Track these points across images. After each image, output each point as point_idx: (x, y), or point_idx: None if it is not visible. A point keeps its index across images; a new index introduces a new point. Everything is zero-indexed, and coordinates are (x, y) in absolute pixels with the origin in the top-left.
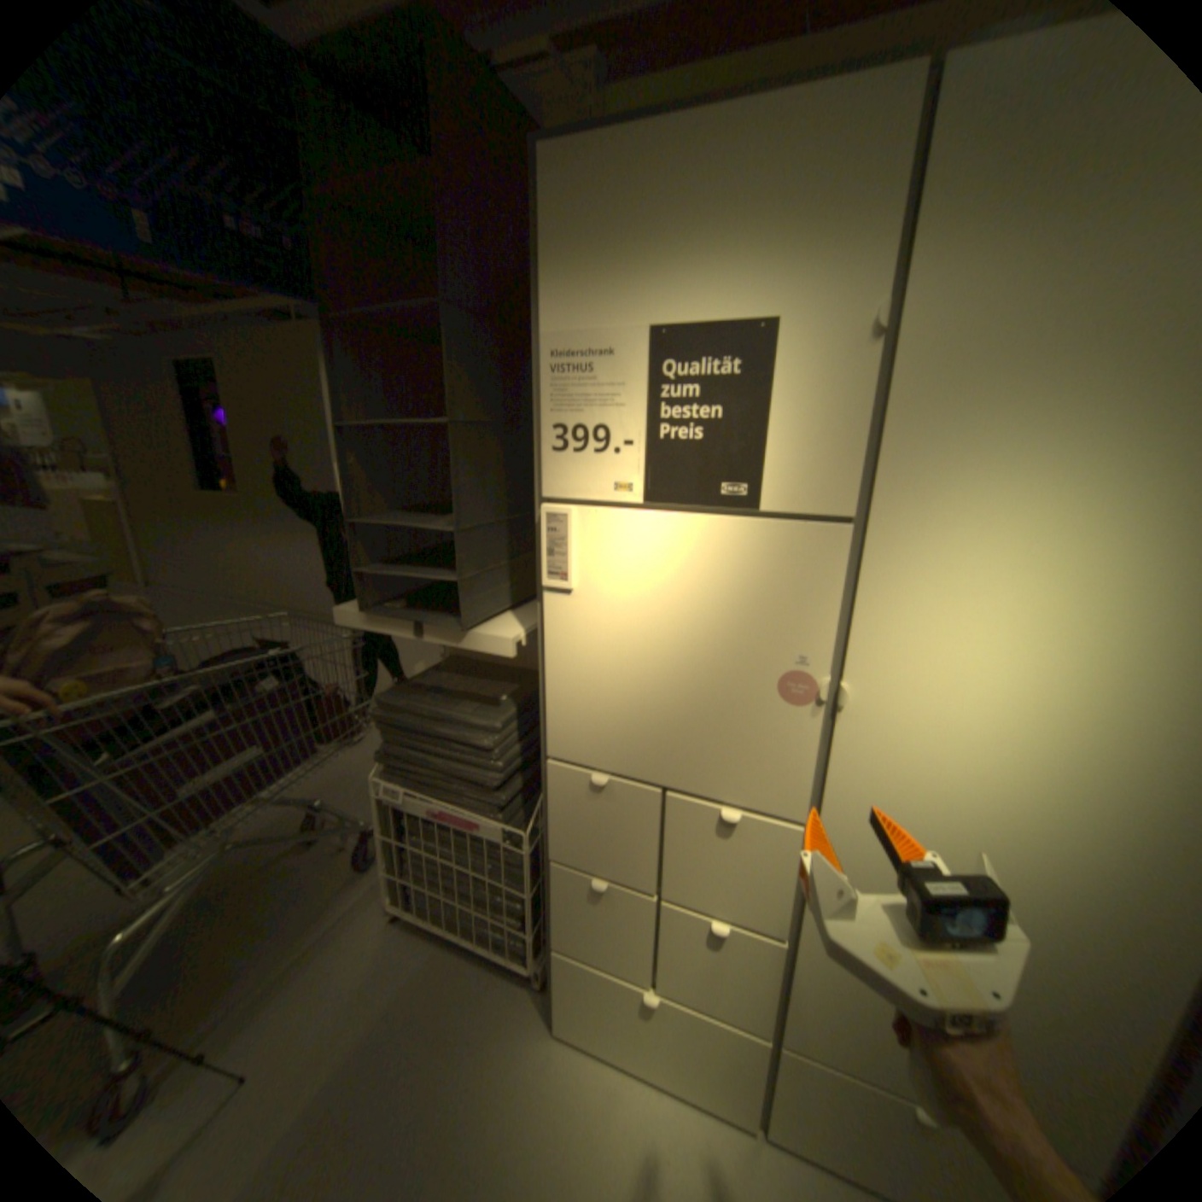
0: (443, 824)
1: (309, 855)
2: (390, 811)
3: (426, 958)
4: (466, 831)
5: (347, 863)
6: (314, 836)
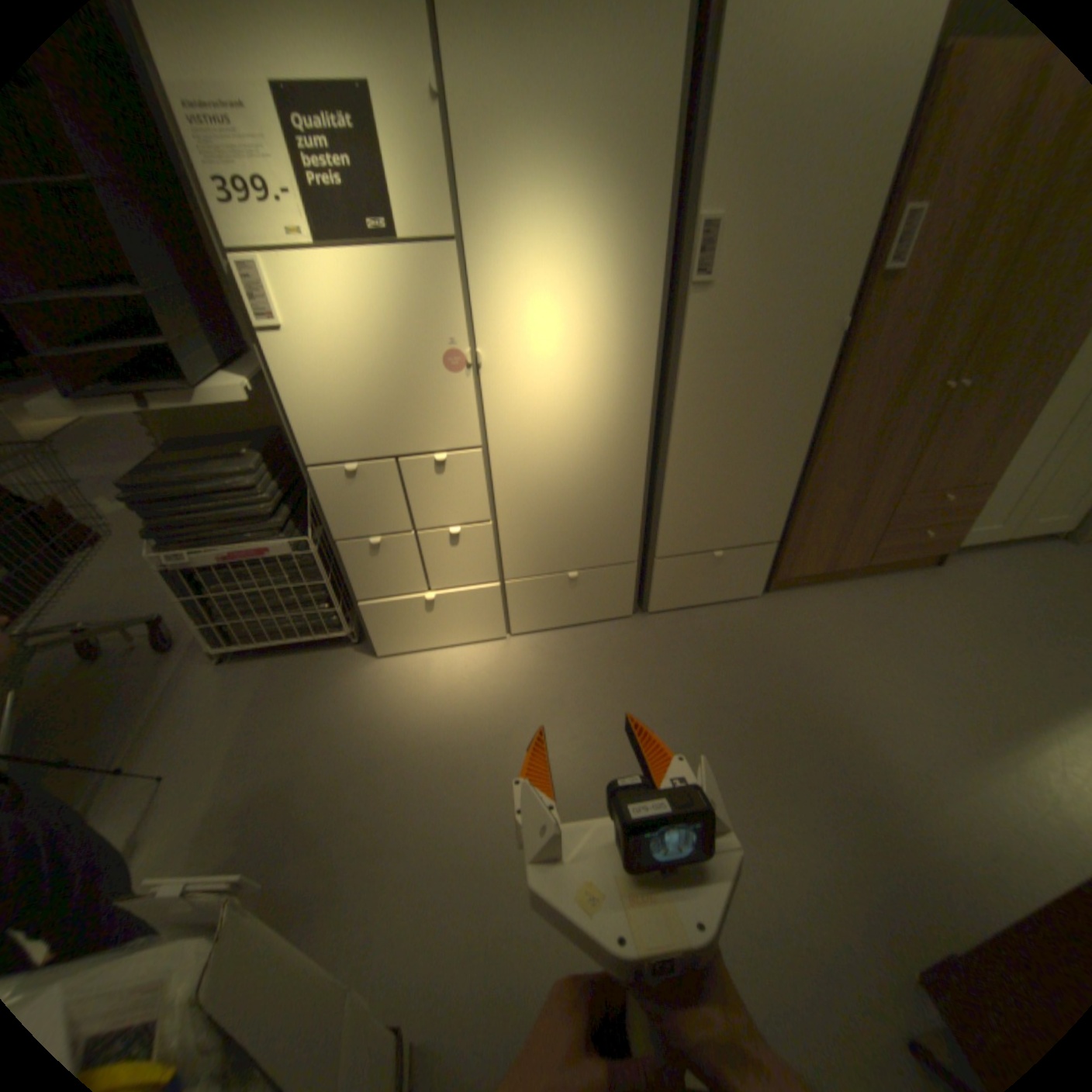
0: (235, 564)
1: (99, 666)
2: (178, 577)
3: (263, 668)
4: (258, 559)
5: (145, 654)
6: (92, 654)
